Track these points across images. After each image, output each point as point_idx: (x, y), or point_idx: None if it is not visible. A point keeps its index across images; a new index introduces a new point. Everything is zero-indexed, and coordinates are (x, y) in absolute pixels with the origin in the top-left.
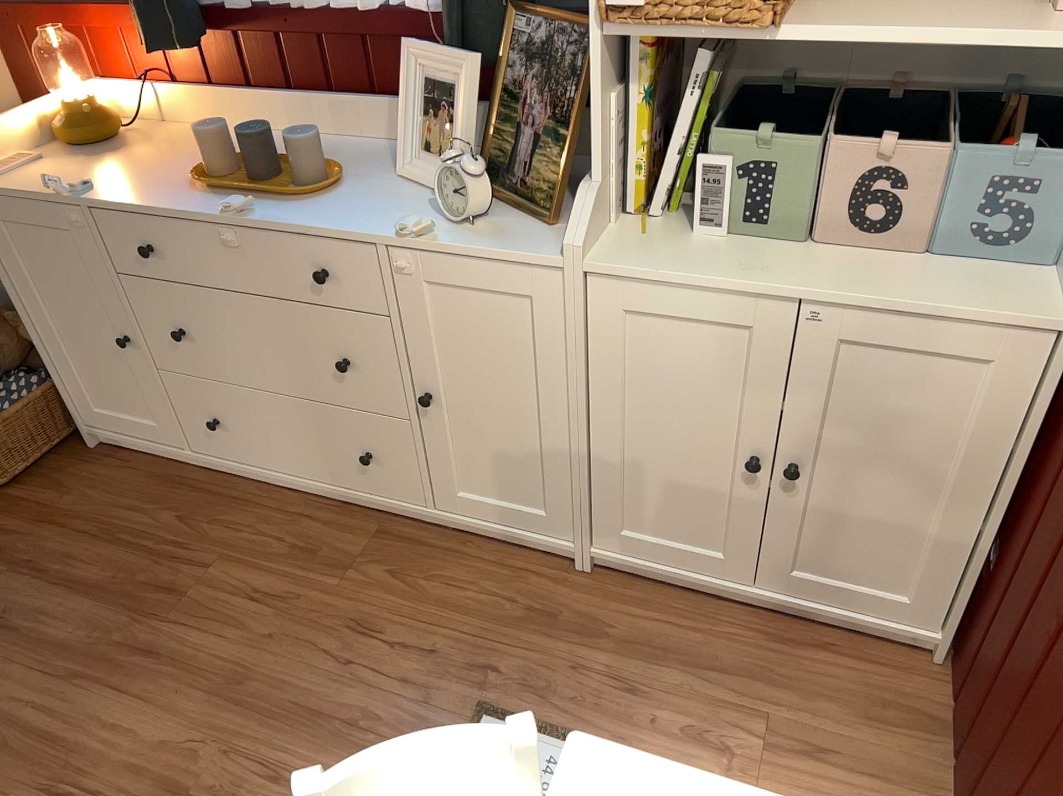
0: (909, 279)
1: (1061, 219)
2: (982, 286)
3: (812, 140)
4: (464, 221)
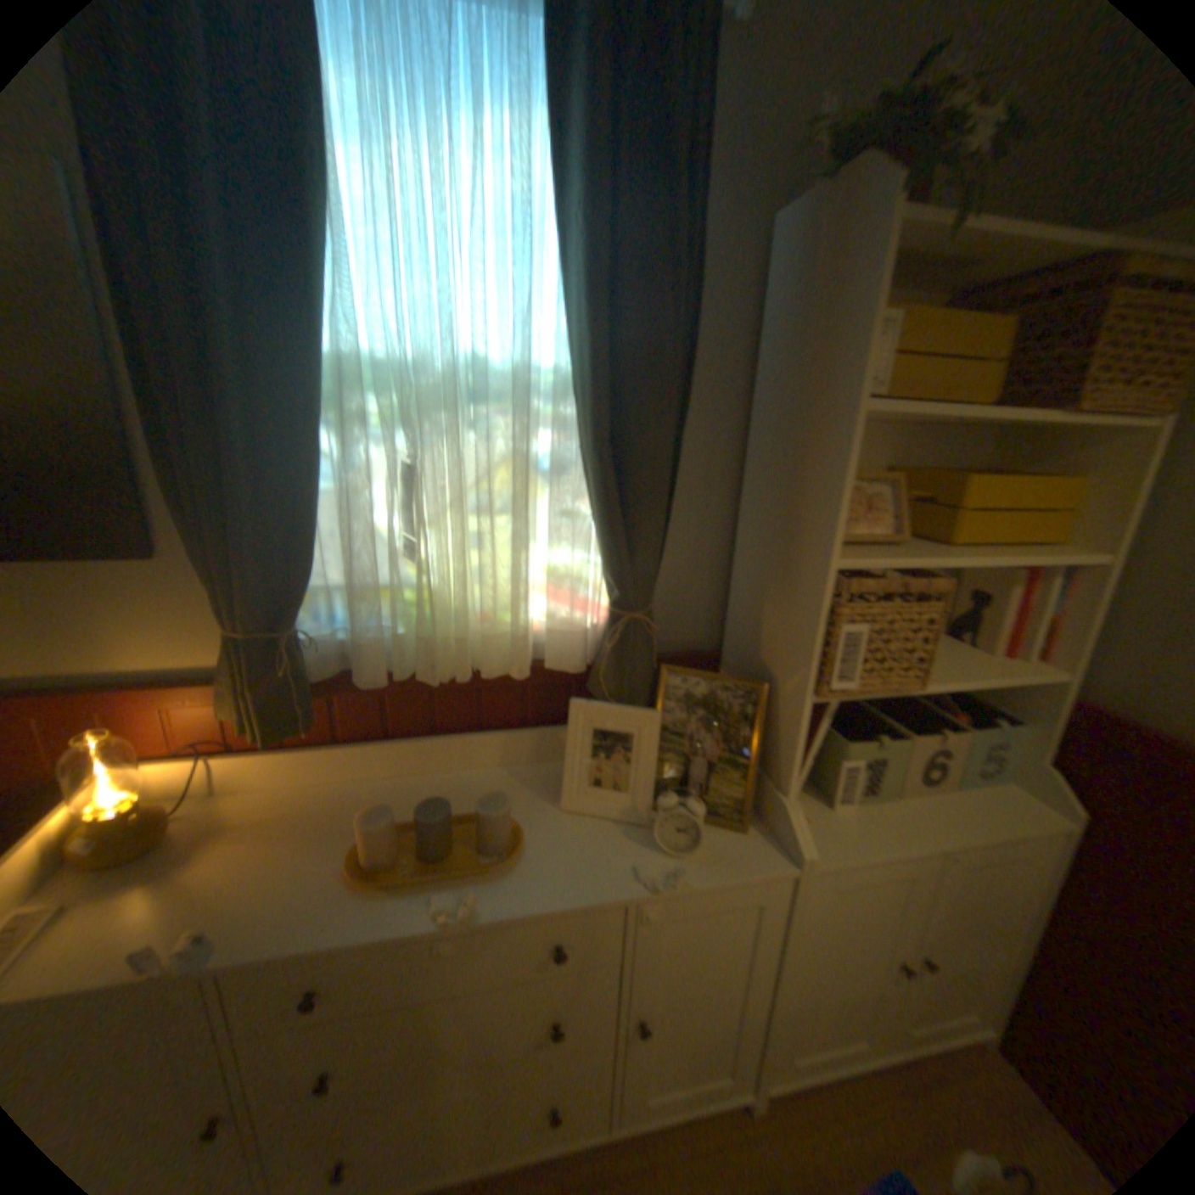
0: (979, 812)
1: (1030, 758)
2: (1011, 806)
3: (901, 734)
4: (690, 853)
